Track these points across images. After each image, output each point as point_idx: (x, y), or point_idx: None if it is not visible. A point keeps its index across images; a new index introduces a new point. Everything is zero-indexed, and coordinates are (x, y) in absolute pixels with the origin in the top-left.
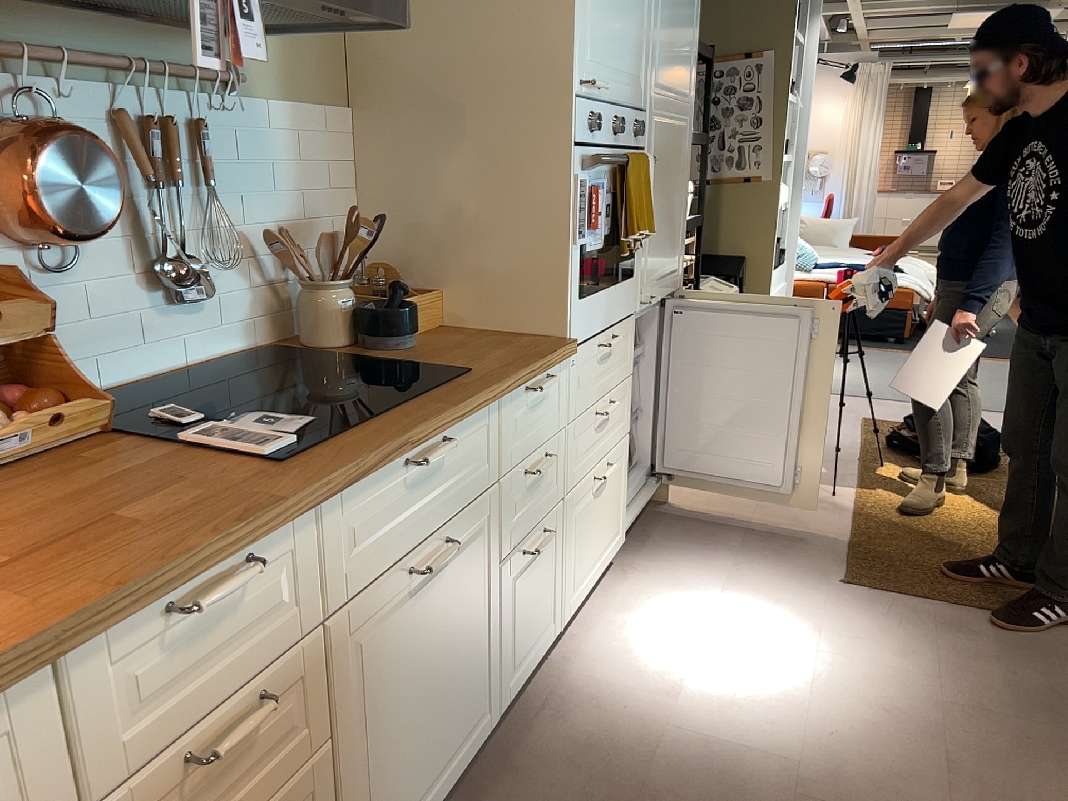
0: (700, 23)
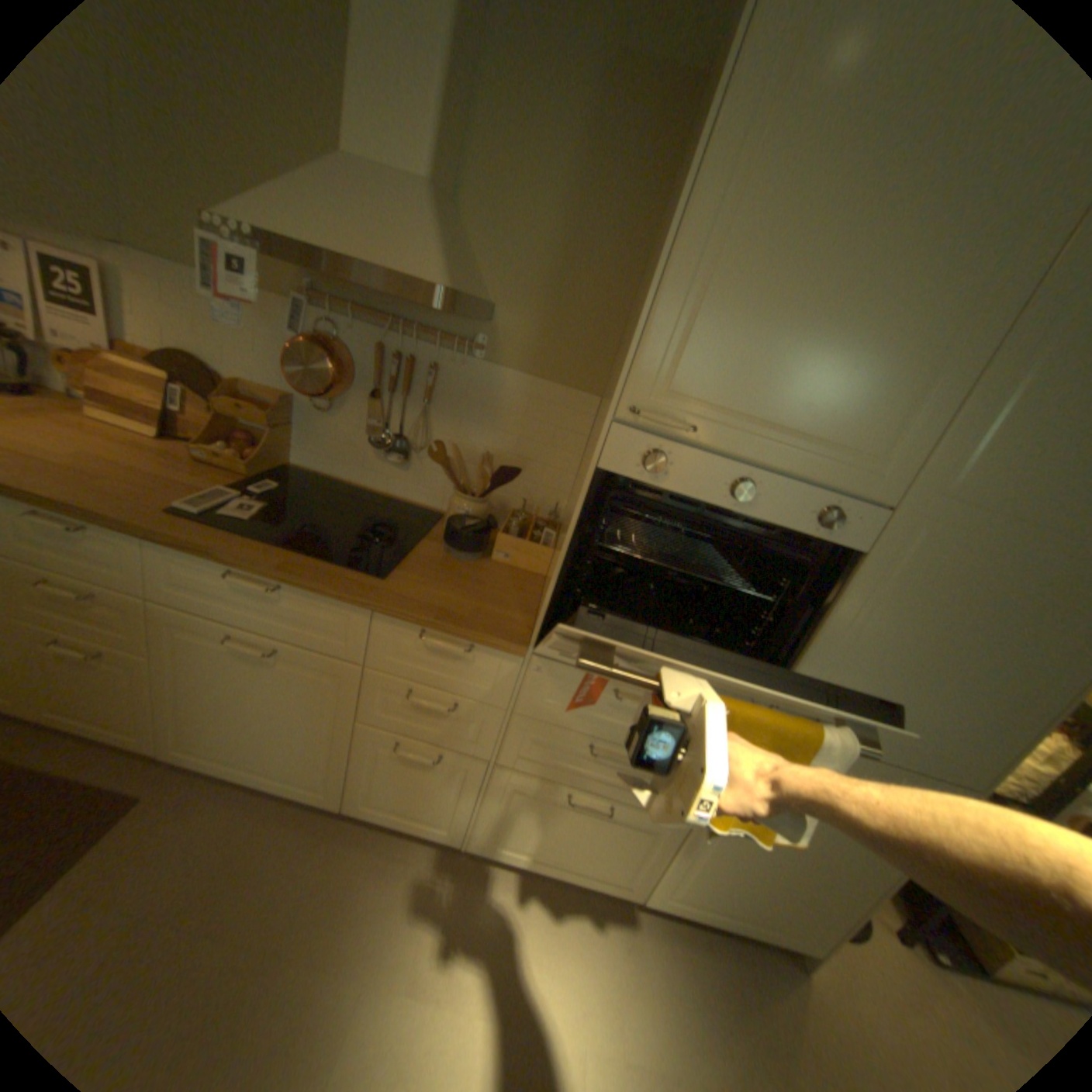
0: None
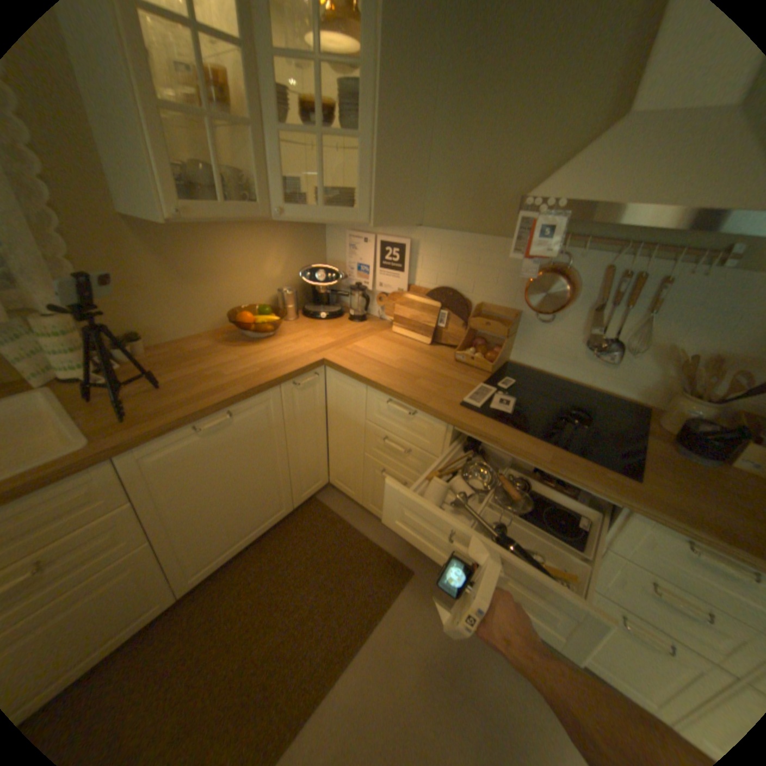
0: None
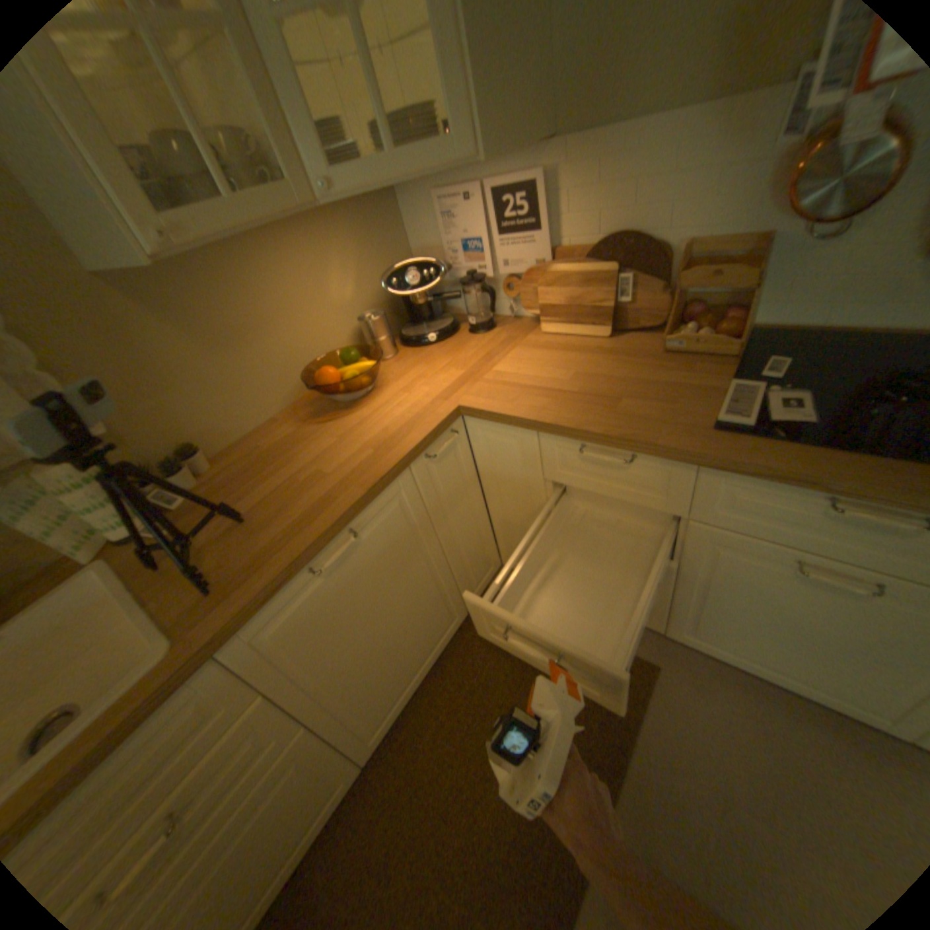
0: None
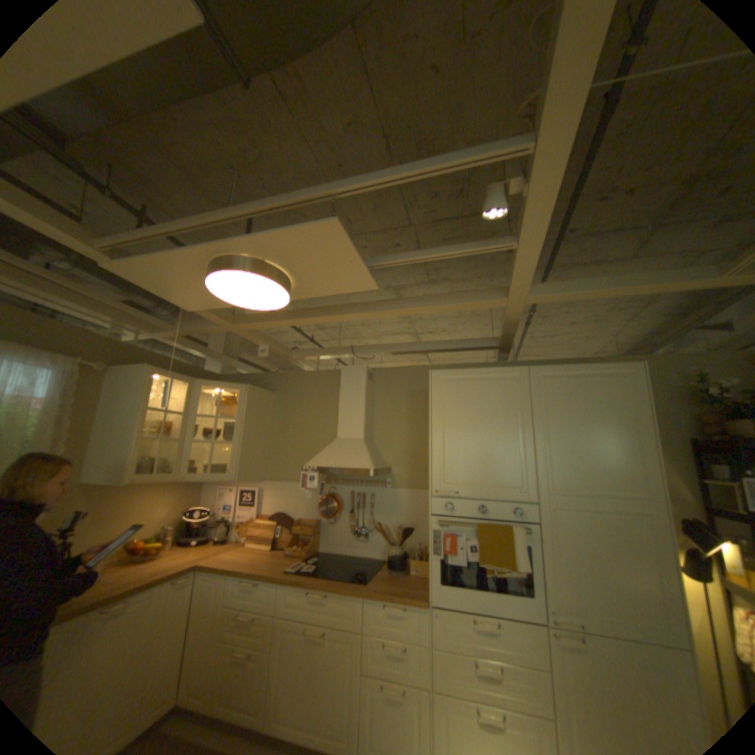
0: (660, 446)
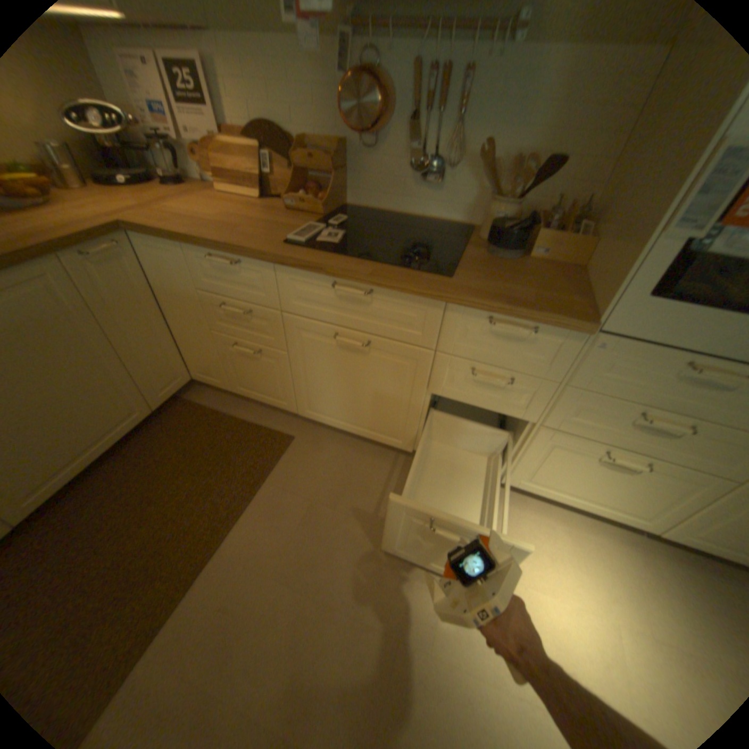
0: None
